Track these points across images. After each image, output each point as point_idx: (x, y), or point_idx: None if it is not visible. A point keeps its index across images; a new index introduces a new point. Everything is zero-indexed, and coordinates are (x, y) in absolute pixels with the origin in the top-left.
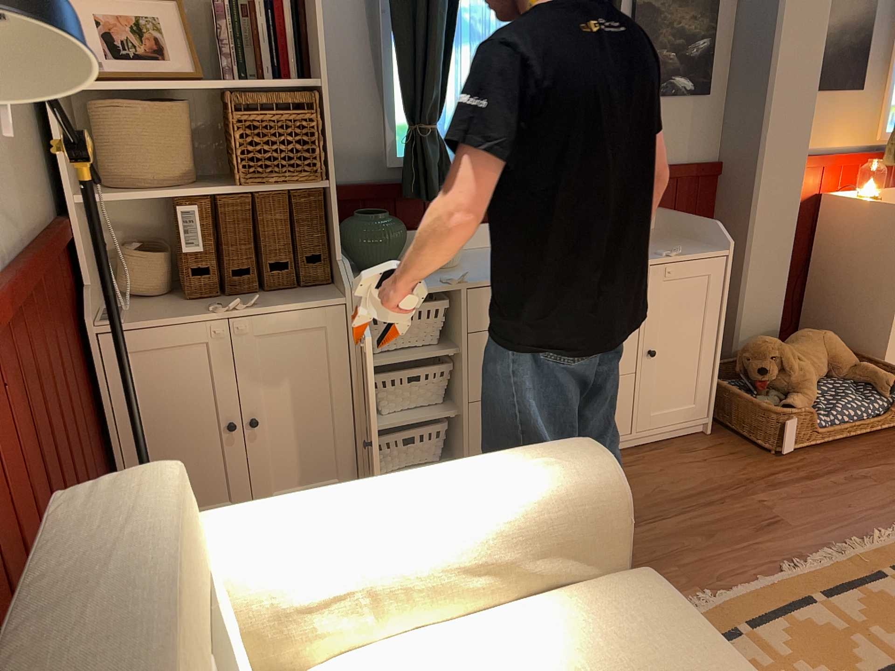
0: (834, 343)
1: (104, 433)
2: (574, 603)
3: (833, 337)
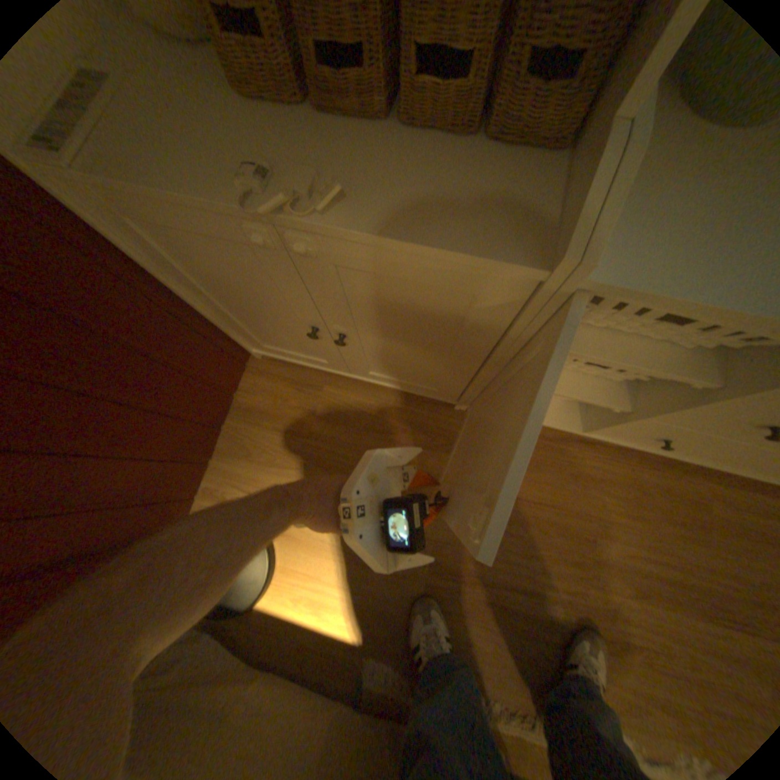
0: None
1: (165, 282)
2: None
3: None
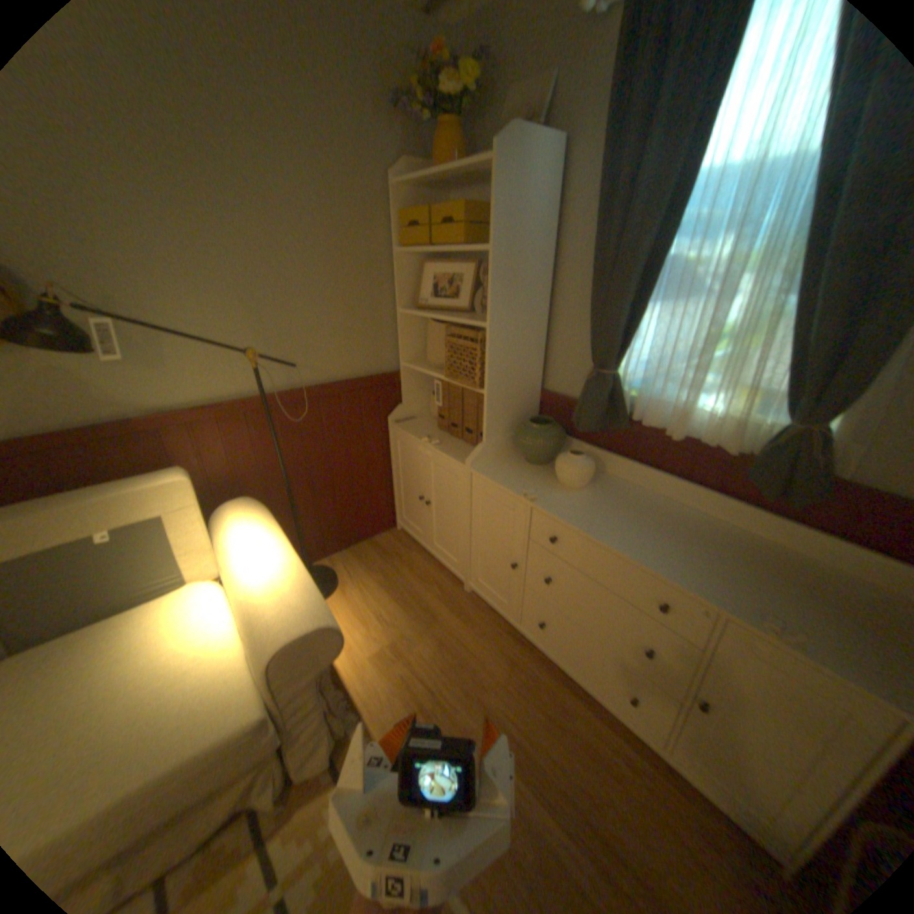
0: None
1: (392, 467)
2: (232, 673)
3: None
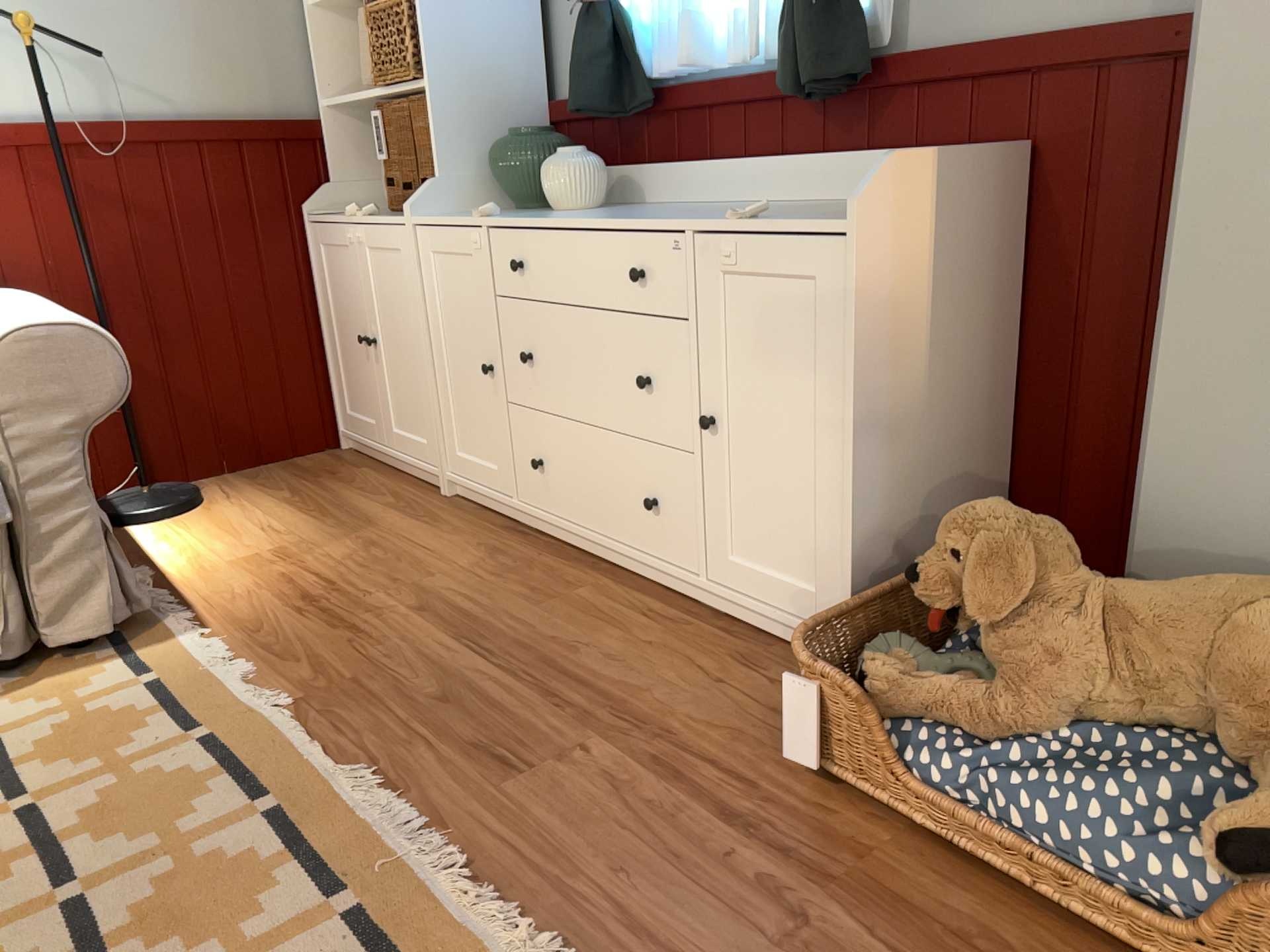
0: None
1: (319, 316)
2: None
3: None
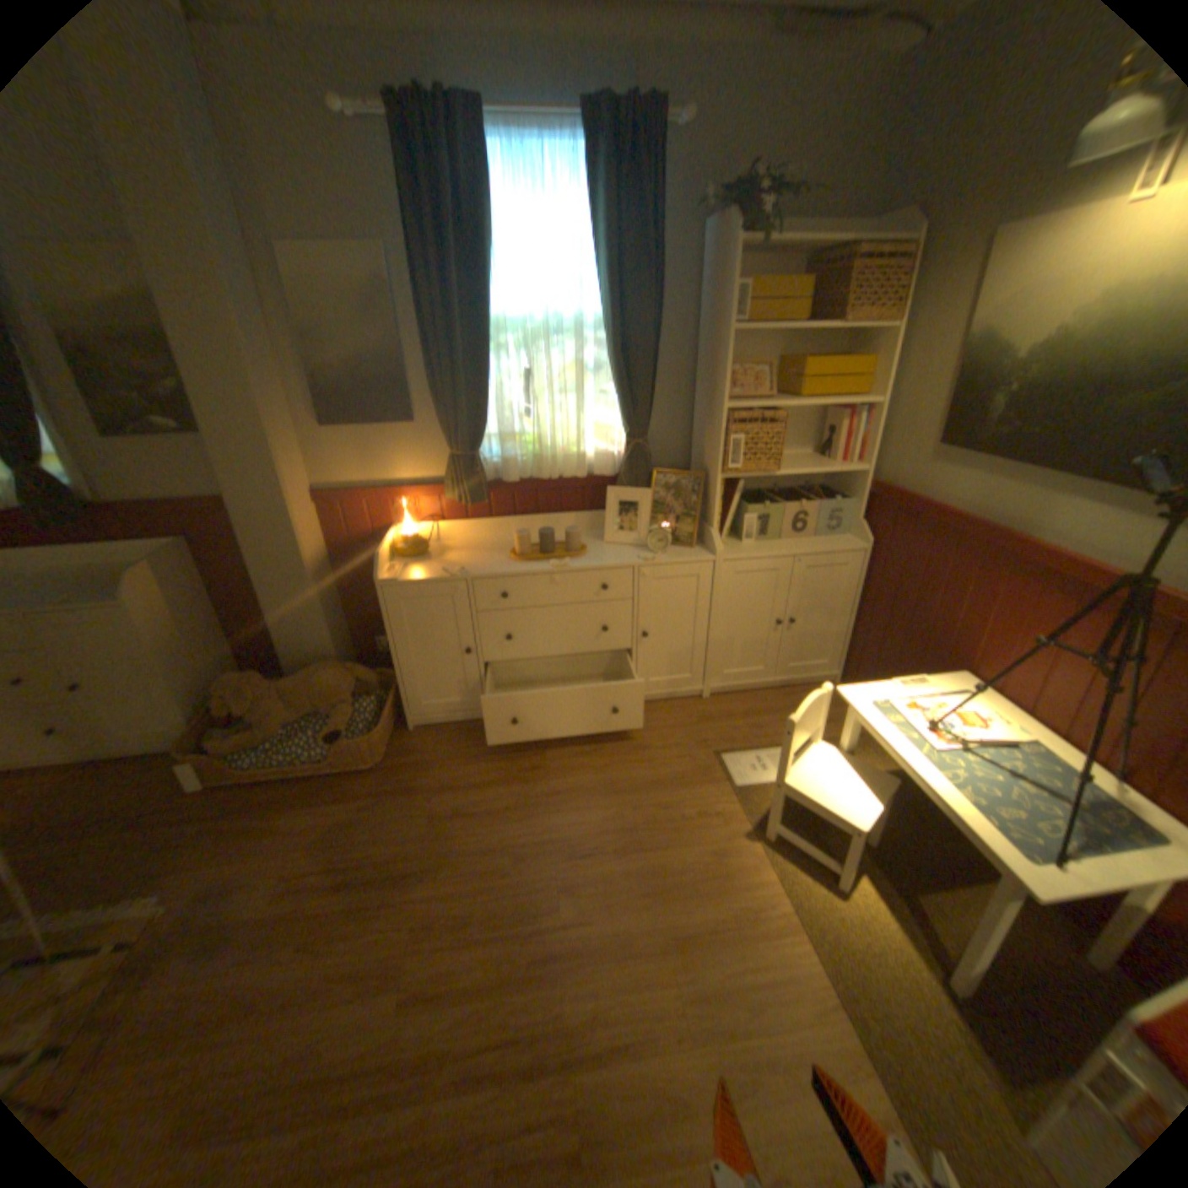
0: (321, 684)
1: None
2: None
3: (325, 677)
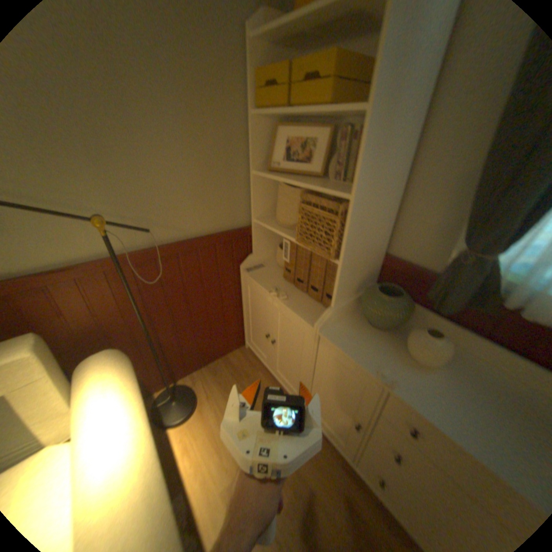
0: None
1: (243, 304)
2: None
3: None
